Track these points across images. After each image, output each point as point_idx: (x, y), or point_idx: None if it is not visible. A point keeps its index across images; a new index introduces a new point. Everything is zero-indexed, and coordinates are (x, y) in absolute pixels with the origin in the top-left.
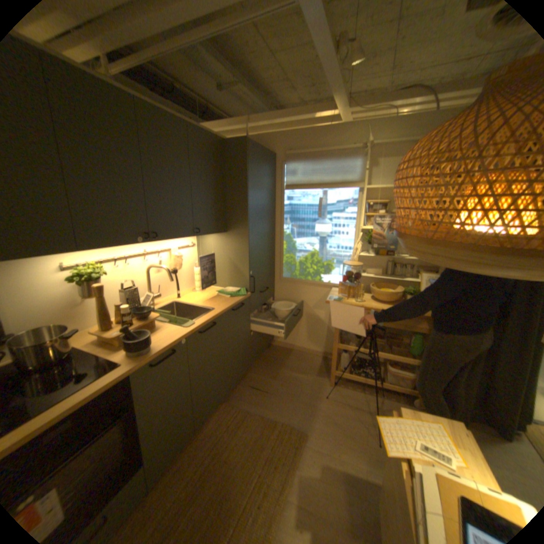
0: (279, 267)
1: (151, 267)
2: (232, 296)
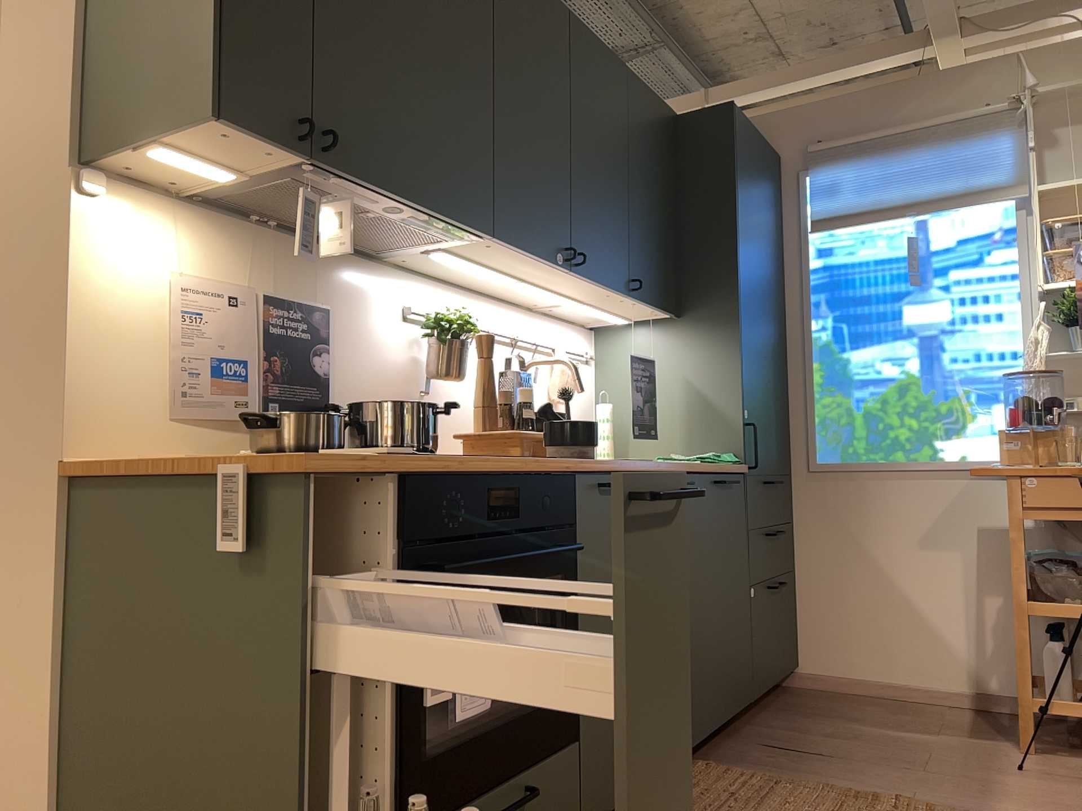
0: (803, 434)
1: (530, 364)
2: (705, 464)
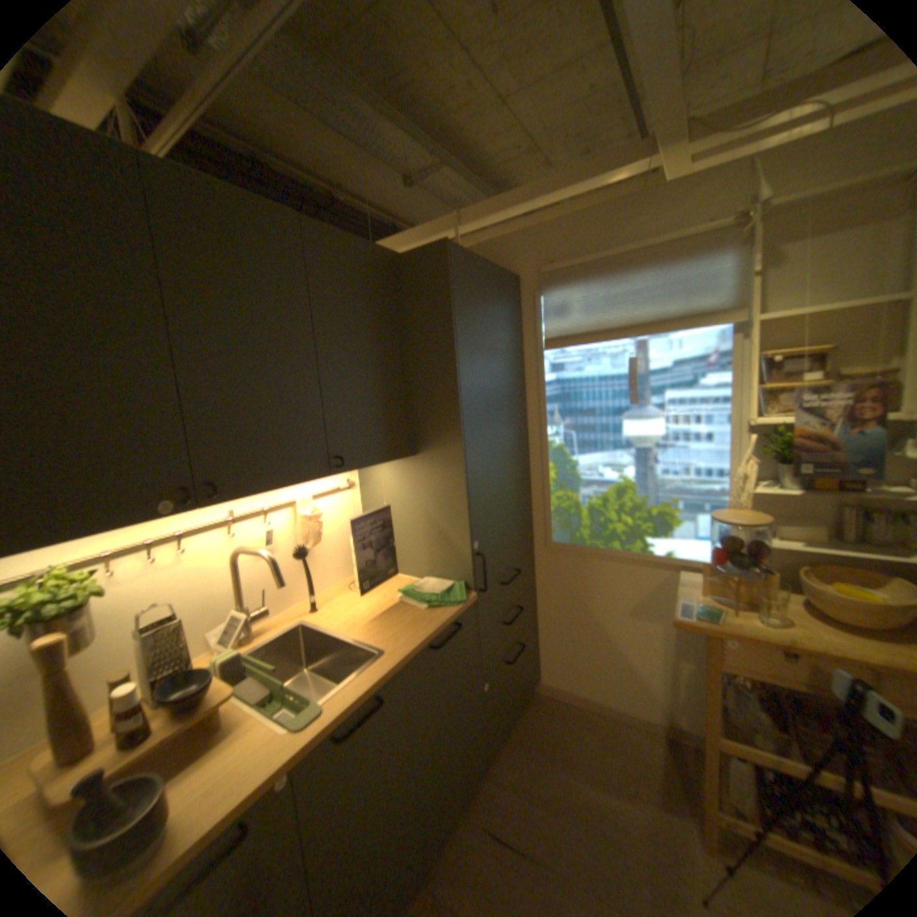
0: (542, 518)
1: (240, 552)
2: (433, 605)
